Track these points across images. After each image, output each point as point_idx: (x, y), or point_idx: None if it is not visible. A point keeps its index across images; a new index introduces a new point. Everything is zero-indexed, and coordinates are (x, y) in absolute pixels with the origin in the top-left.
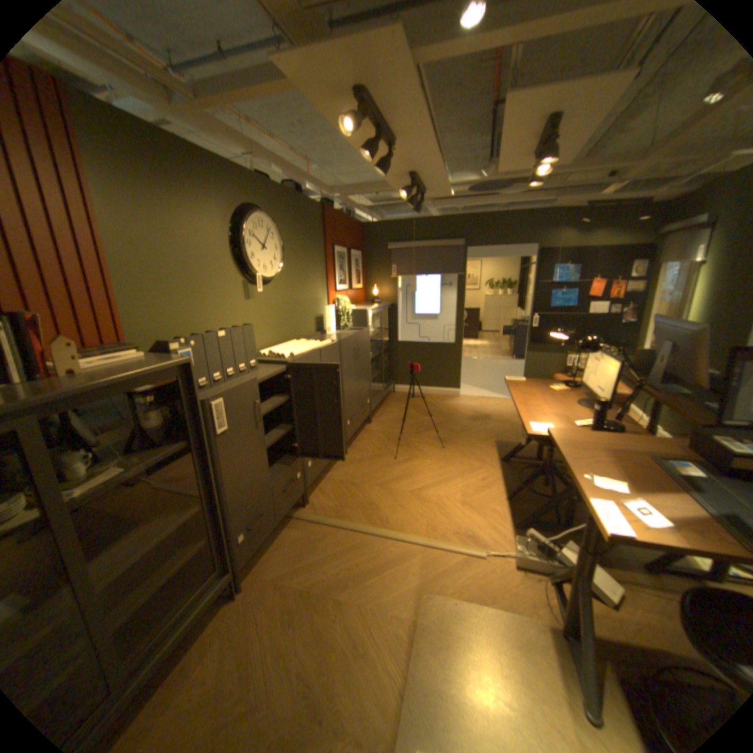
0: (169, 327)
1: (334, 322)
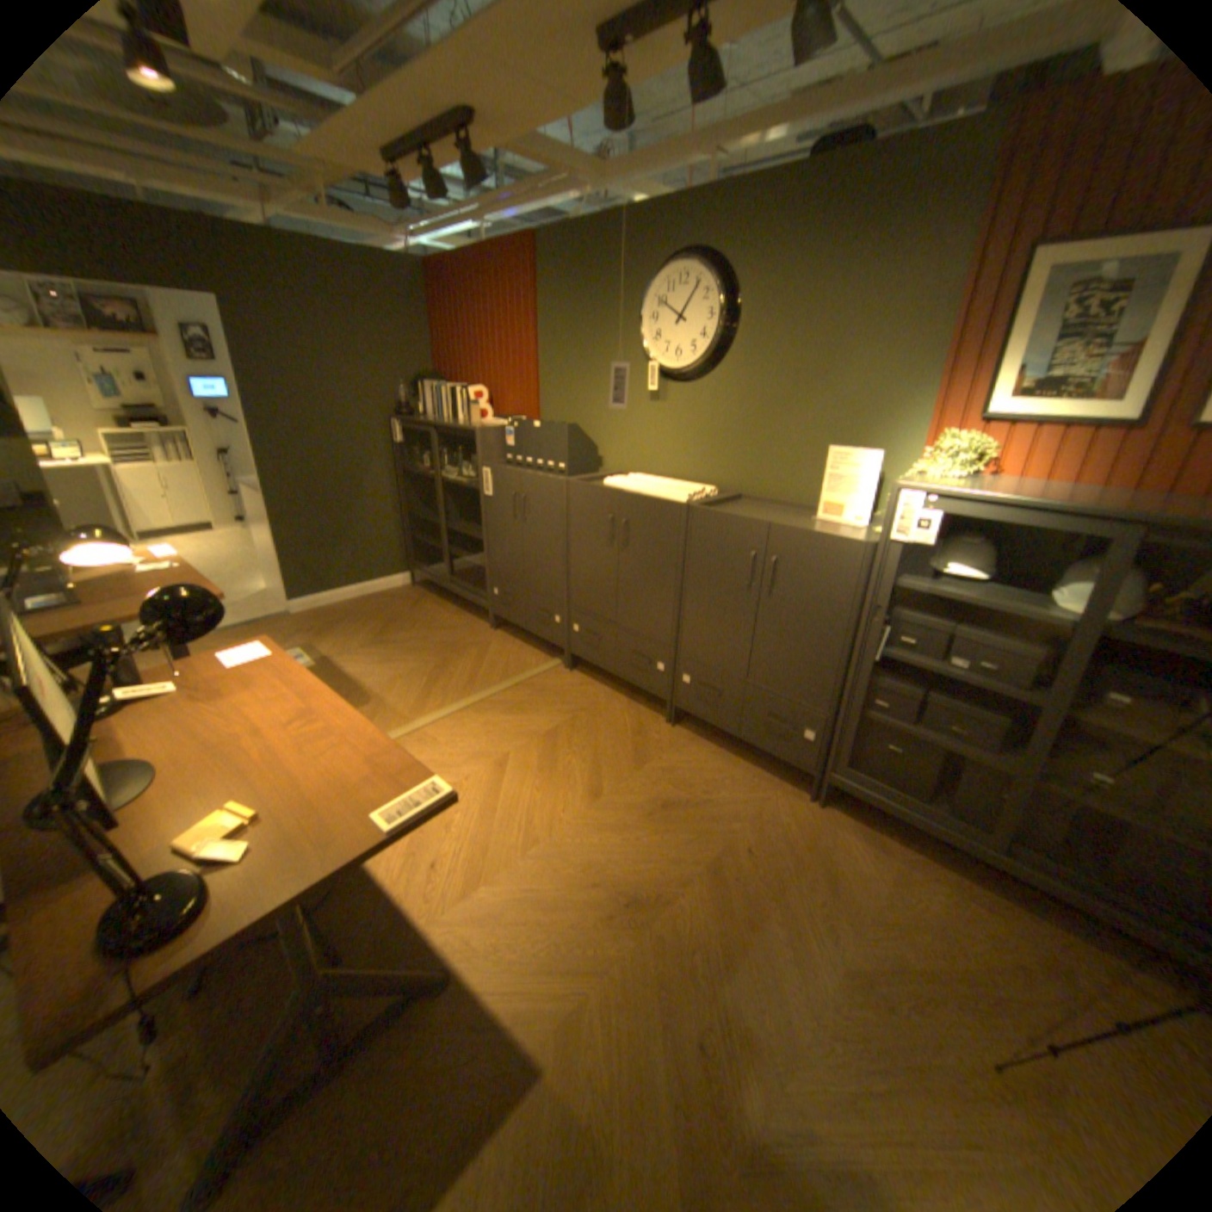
0: (567, 415)
1: (870, 501)
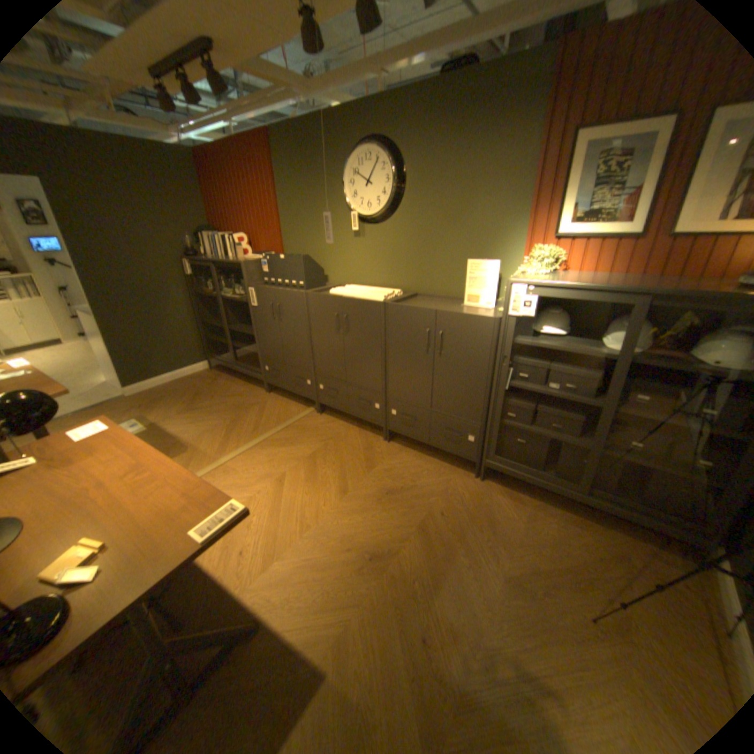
0: (302, 249)
1: (494, 291)
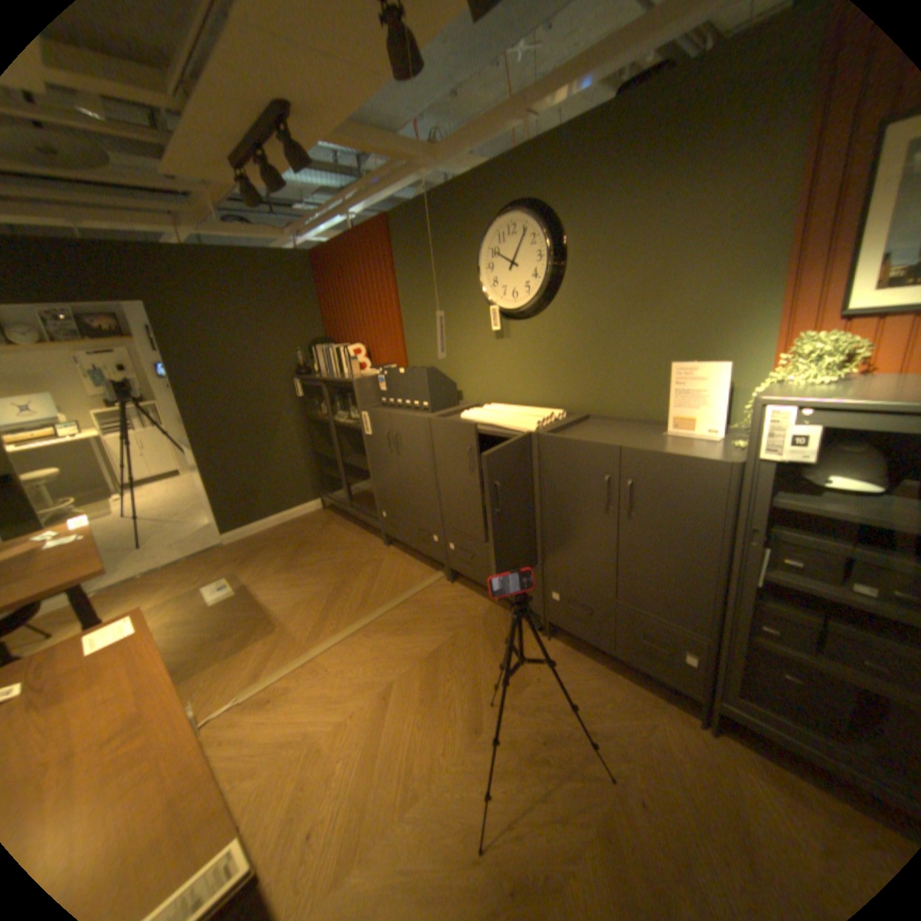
0: (429, 360)
1: (724, 411)
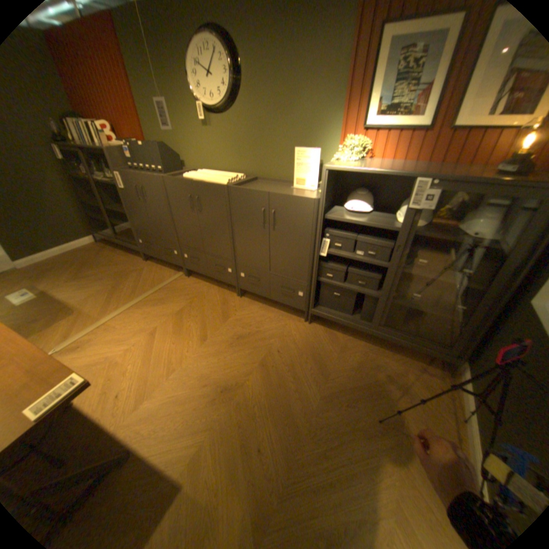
0: (159, 136)
1: (317, 175)
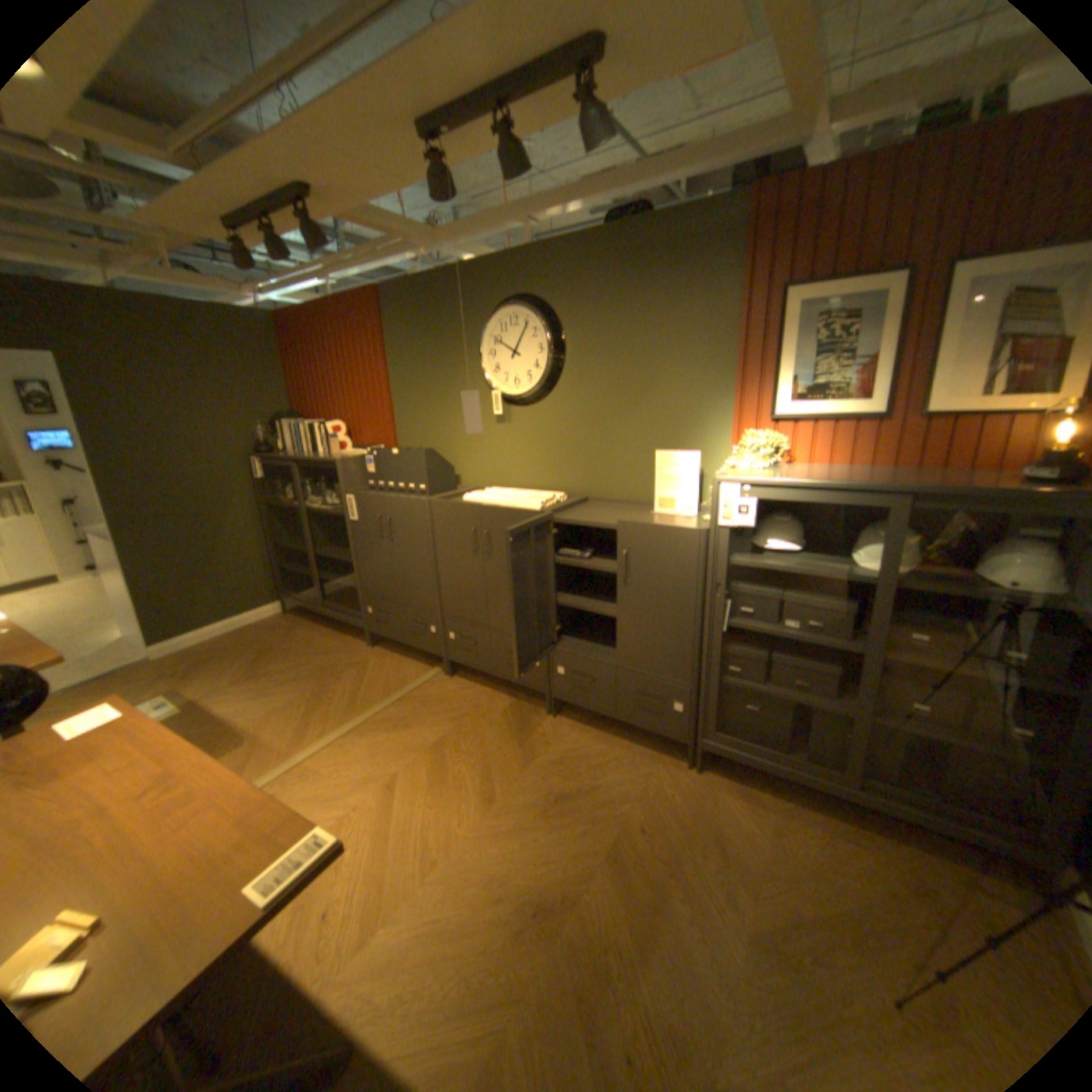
0: (423, 441)
1: (695, 493)
